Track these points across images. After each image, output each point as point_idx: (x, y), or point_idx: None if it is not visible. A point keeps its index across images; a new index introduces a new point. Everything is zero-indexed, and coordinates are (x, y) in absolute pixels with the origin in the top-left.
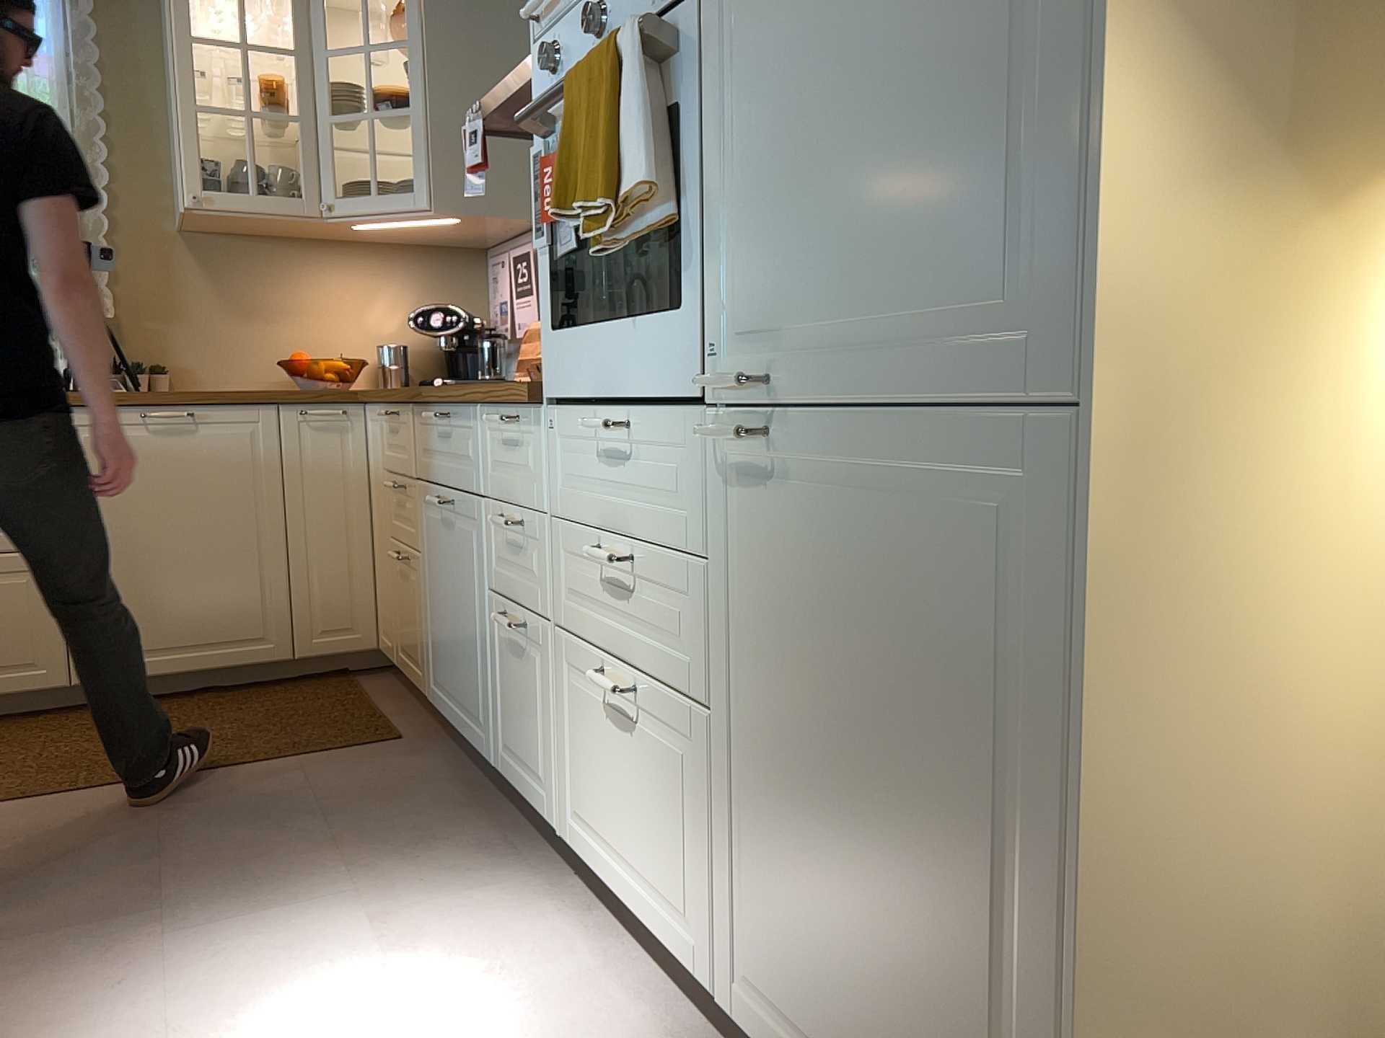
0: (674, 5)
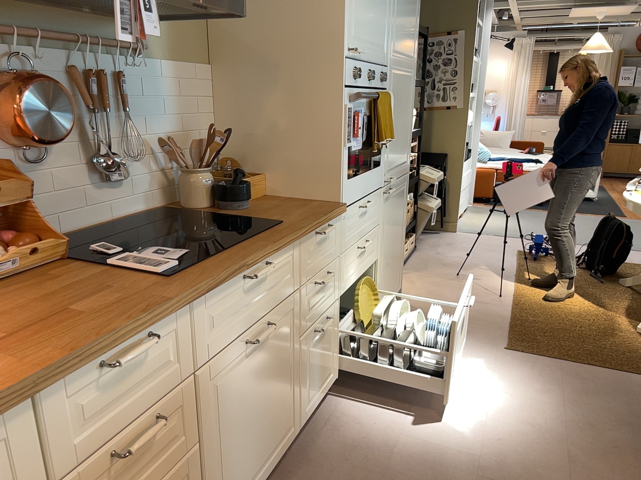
0: (382, 89)
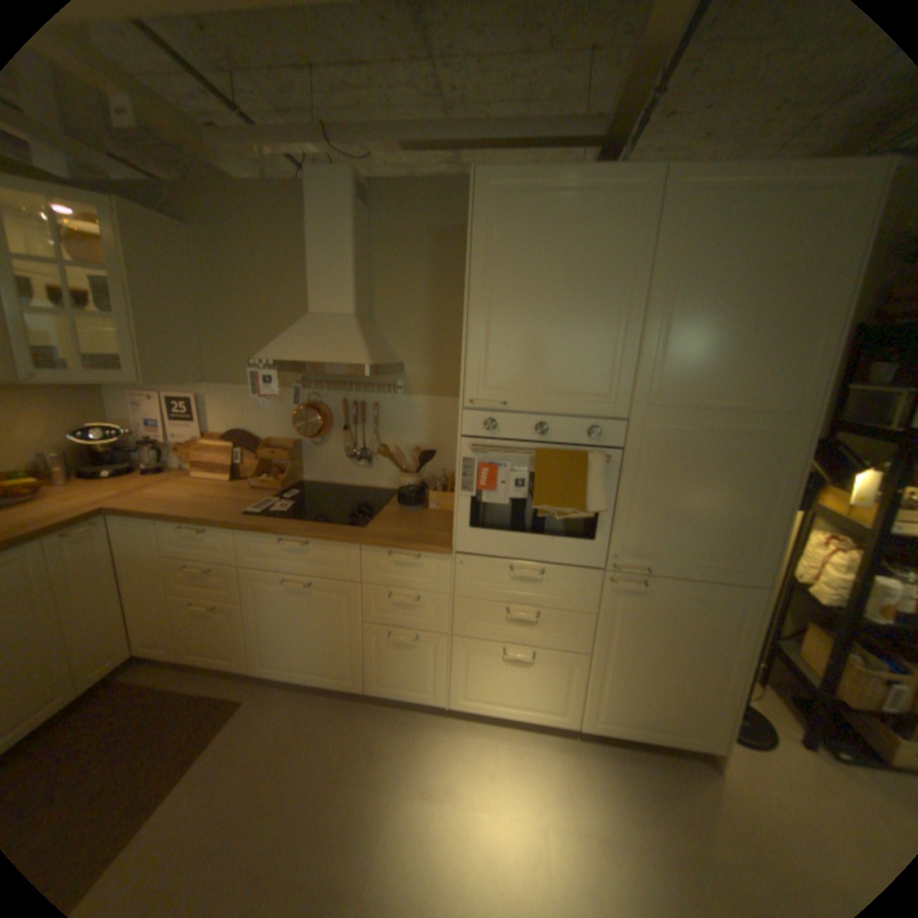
0: (599, 446)
